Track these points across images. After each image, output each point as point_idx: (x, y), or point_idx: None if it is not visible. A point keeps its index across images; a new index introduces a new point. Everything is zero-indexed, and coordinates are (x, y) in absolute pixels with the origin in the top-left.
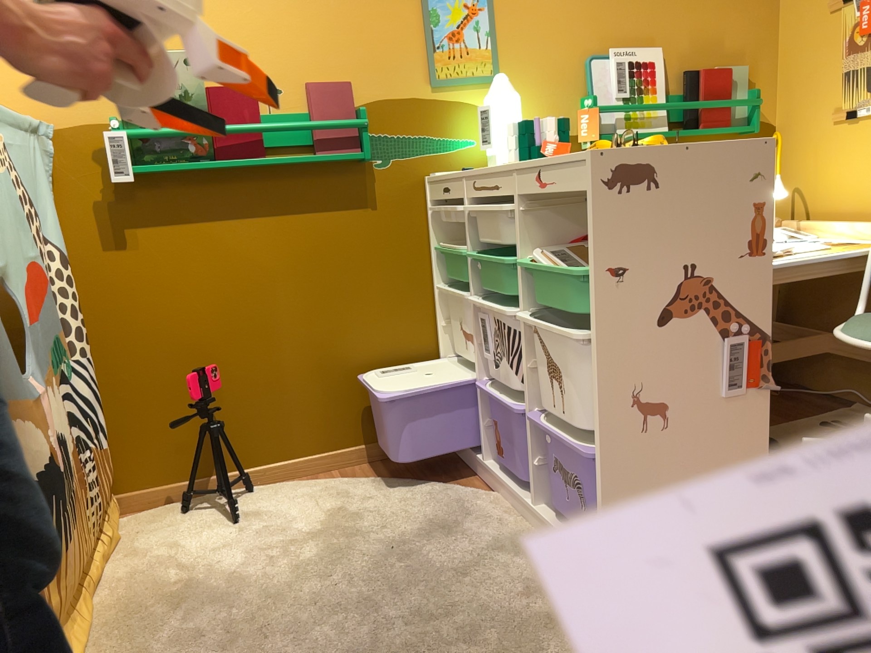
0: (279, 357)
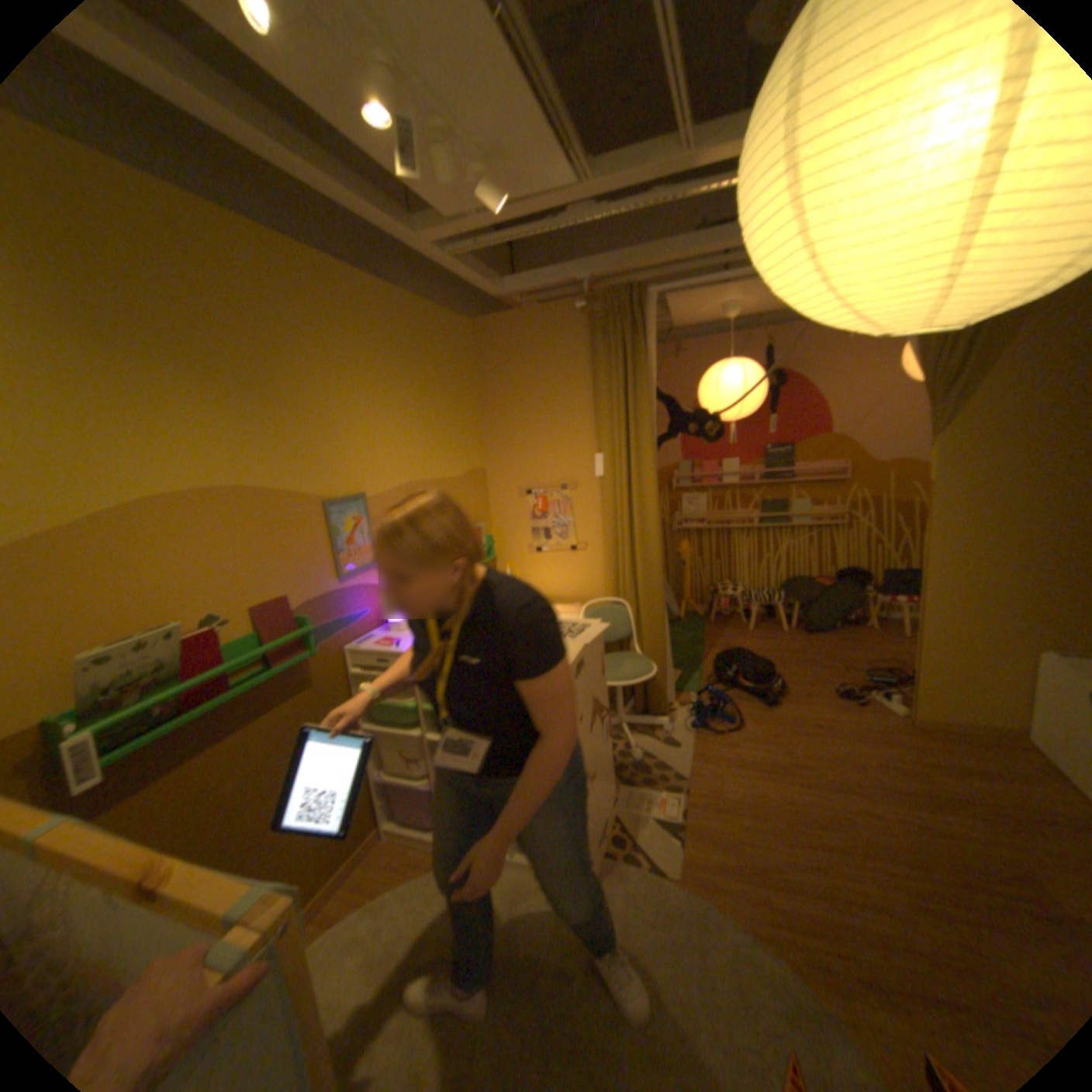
0: (250, 862)
